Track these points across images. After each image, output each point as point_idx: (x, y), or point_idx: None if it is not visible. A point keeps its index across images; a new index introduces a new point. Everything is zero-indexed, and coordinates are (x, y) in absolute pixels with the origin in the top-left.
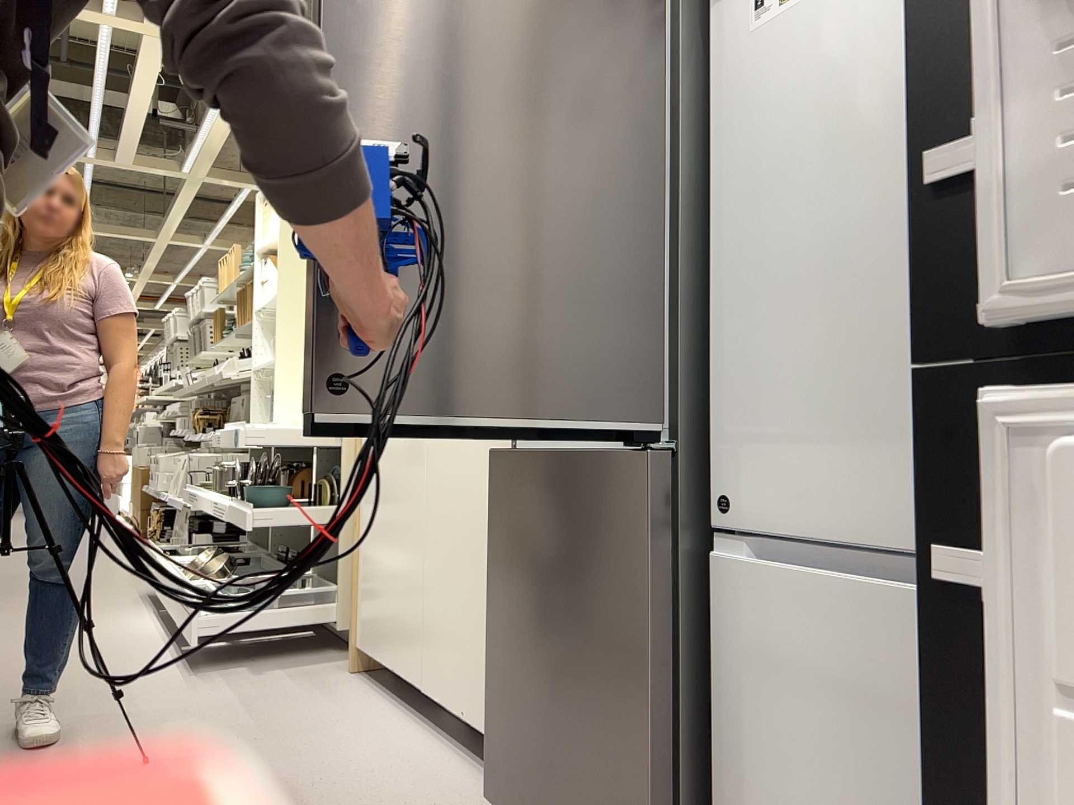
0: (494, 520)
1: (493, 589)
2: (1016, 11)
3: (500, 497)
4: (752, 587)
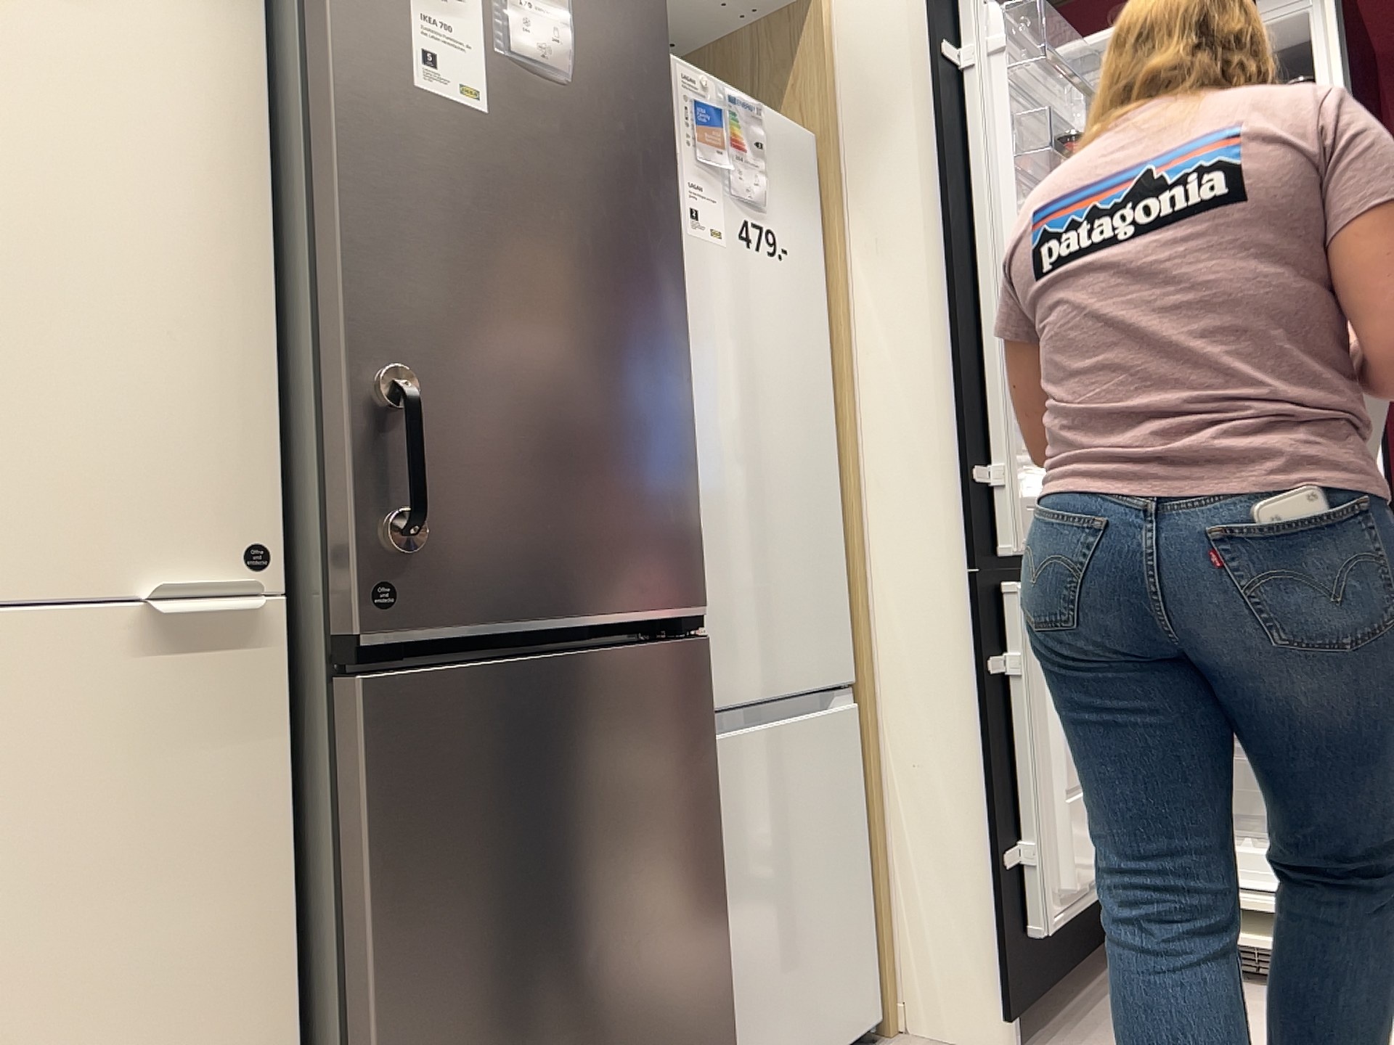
0: (386, 819)
1: (392, 966)
2: (1010, 424)
3: (410, 765)
4: (716, 759)
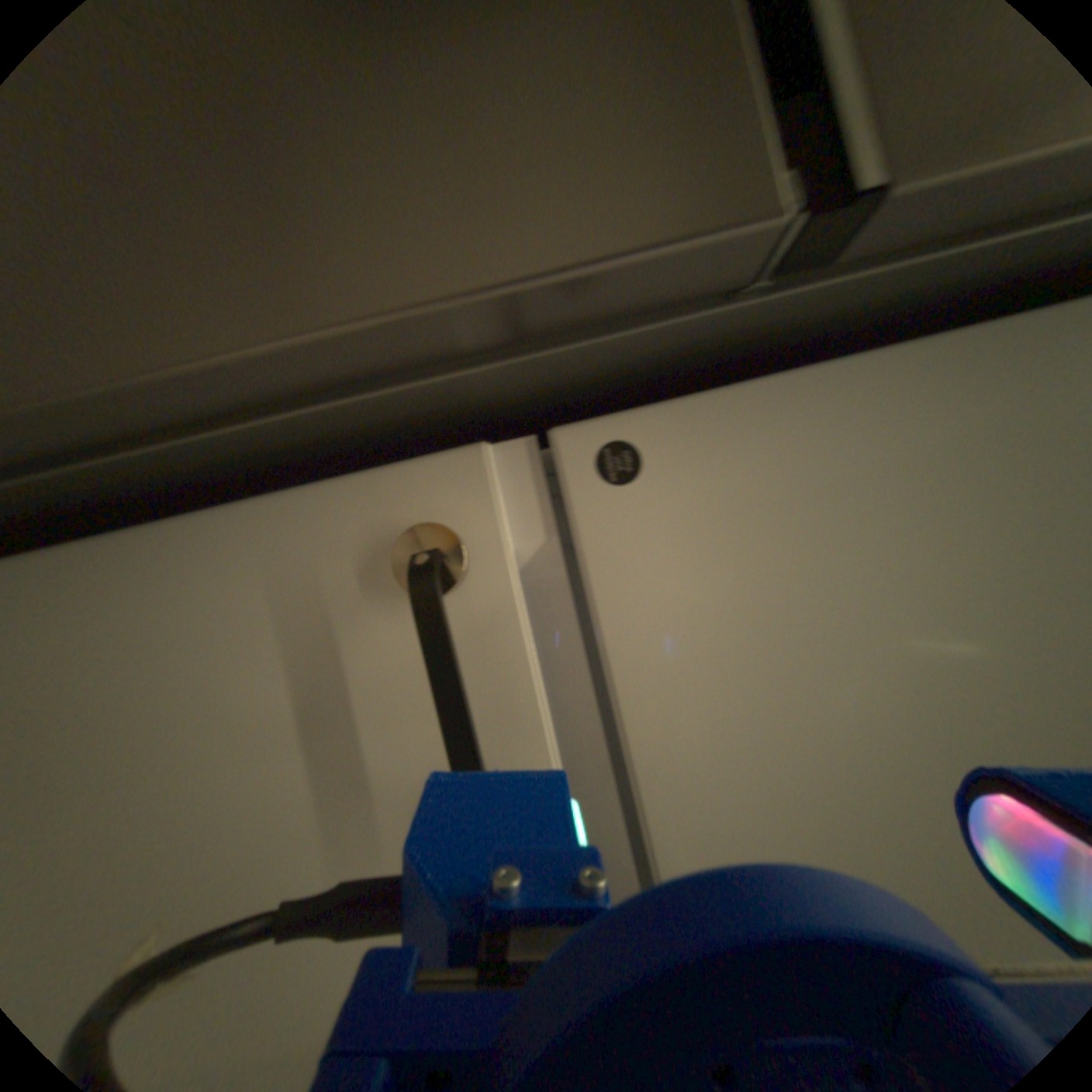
0: None
1: None
2: None
3: None
4: (467, 585)
